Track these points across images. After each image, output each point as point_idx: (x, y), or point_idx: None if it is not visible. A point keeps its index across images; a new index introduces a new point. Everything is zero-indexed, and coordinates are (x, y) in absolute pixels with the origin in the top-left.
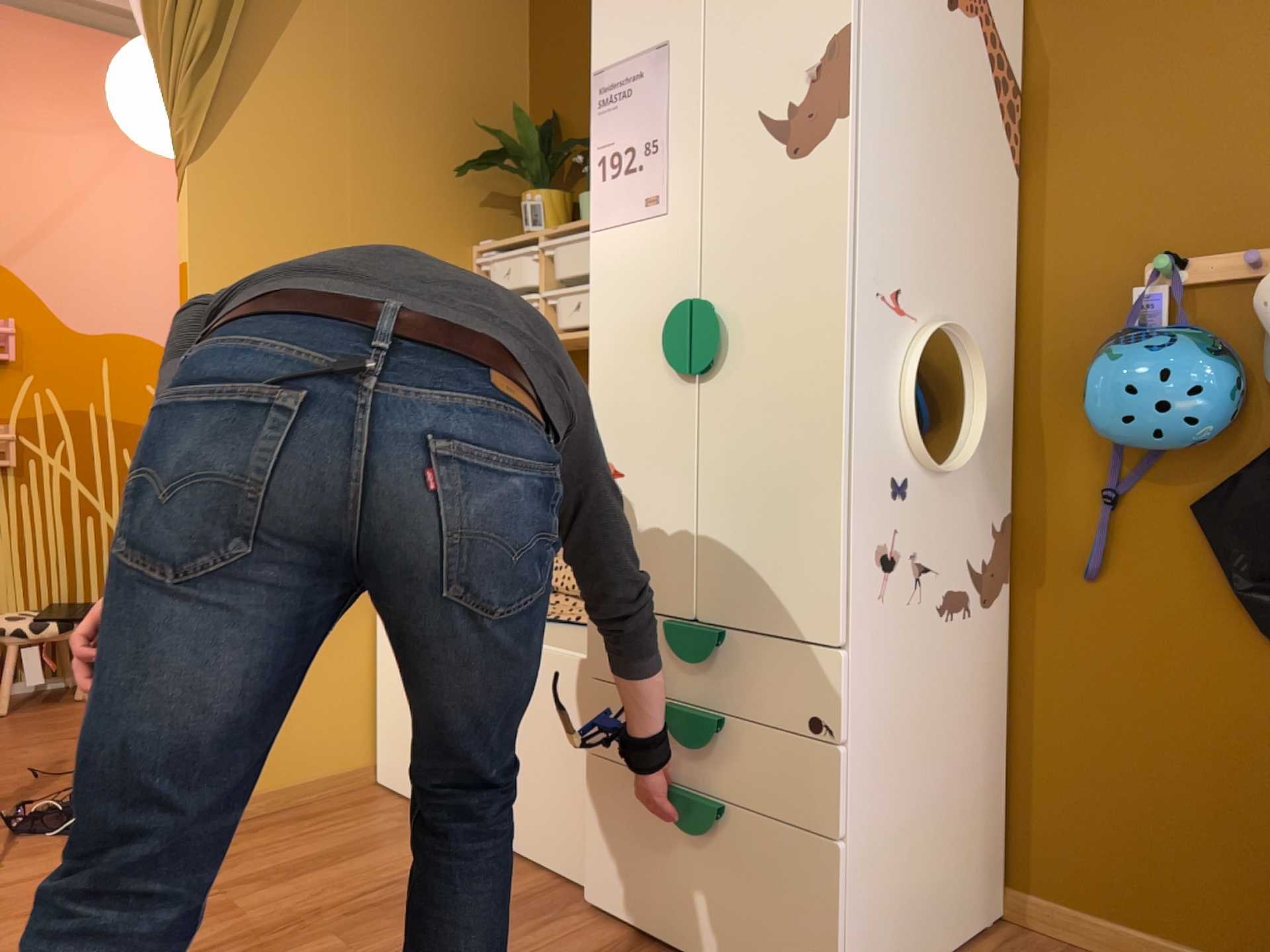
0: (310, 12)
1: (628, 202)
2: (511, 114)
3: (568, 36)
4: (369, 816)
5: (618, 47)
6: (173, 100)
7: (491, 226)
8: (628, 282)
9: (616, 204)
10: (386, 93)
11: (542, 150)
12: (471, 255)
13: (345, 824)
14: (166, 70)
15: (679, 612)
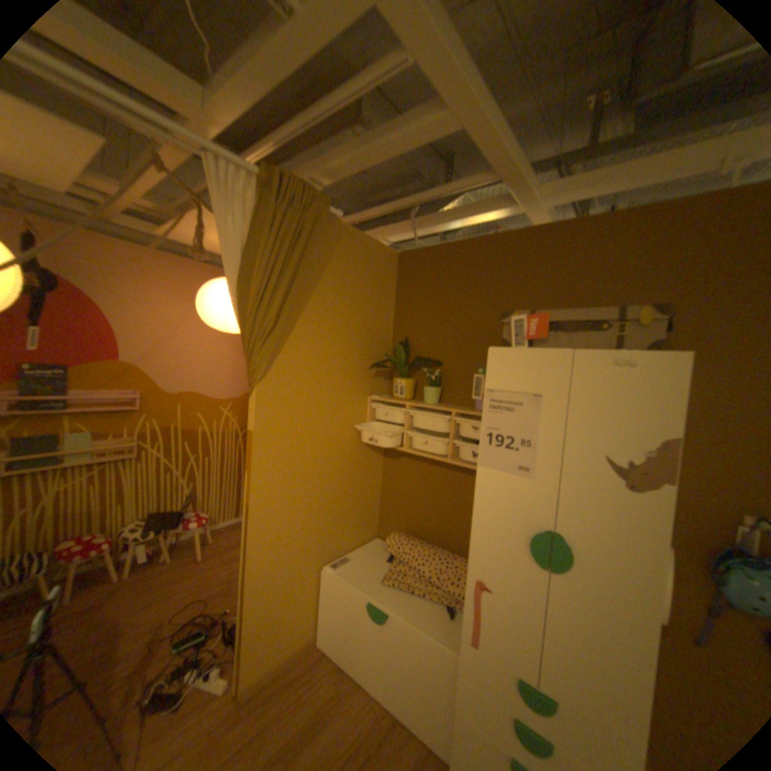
0: (312, 301)
1: (505, 462)
2: (385, 335)
3: (416, 306)
4: (321, 681)
5: (504, 382)
6: (249, 352)
7: (375, 386)
8: (502, 501)
9: (497, 459)
10: (340, 334)
11: (405, 361)
12: (367, 401)
13: (311, 691)
14: (245, 334)
15: (526, 678)
